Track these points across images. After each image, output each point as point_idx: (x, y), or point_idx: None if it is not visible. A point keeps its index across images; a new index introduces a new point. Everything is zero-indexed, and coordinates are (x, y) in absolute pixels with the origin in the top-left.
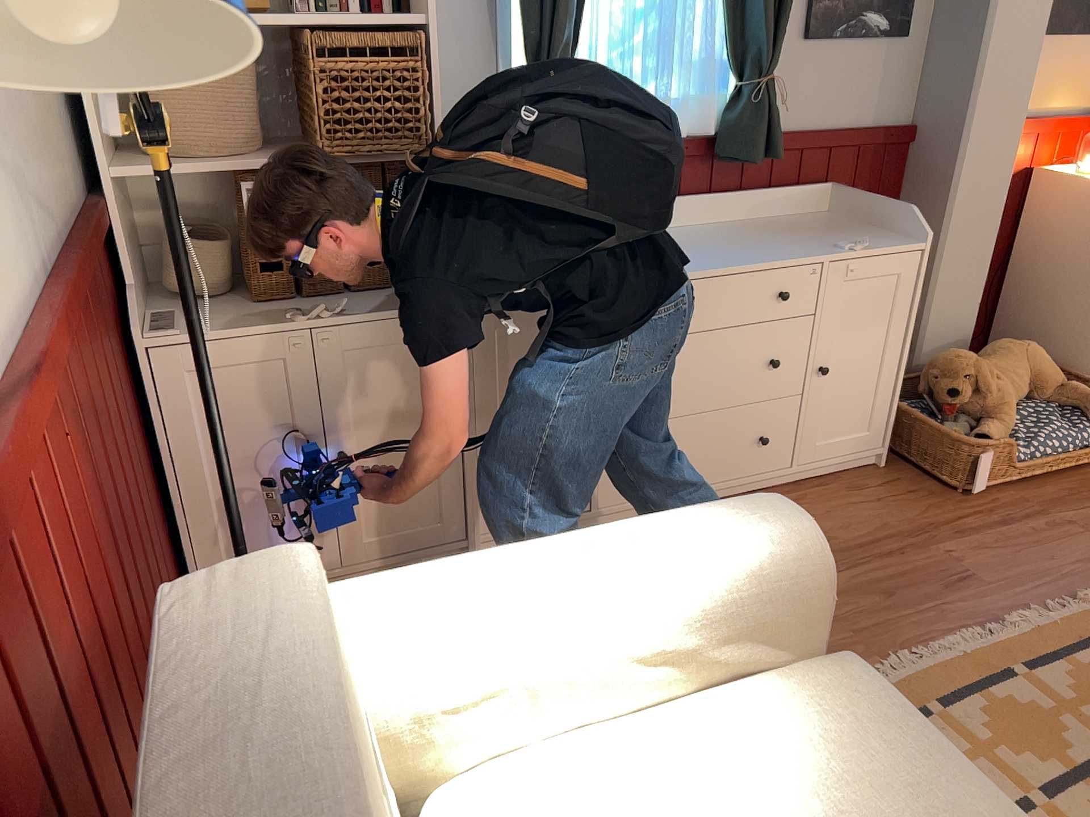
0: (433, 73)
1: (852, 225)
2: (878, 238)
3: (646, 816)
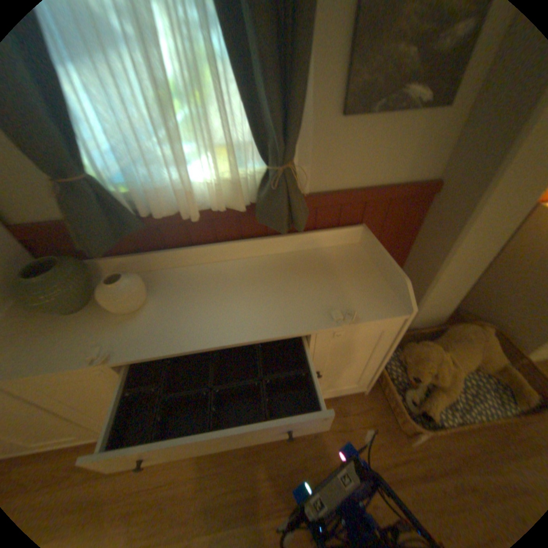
0: None
1: (364, 269)
2: (373, 296)
3: None
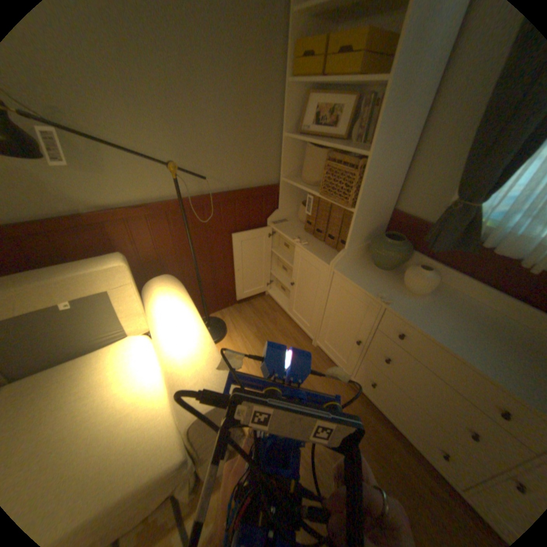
0: (367, 177)
1: None
2: None
3: (121, 384)
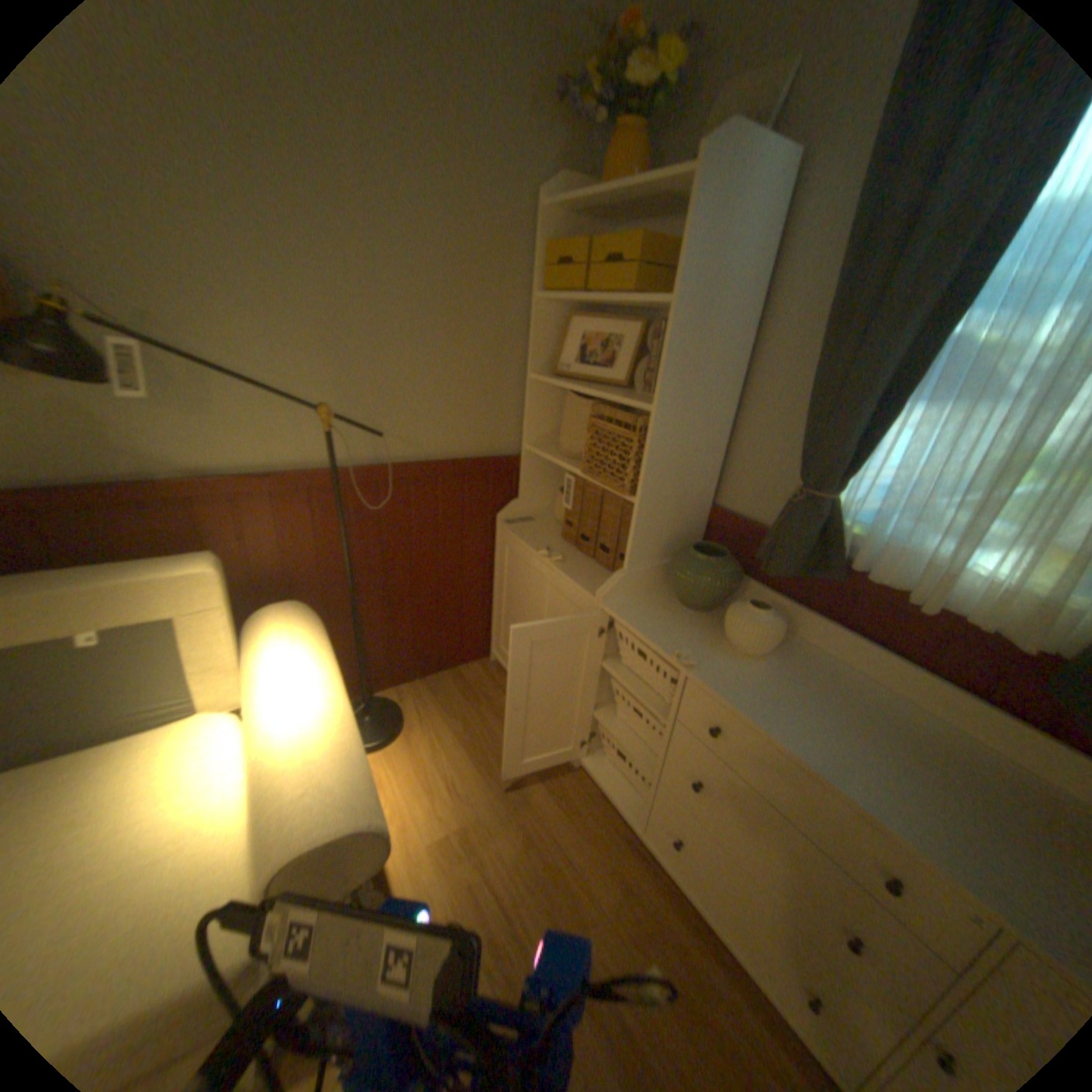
0: (651, 445)
1: None
2: None
3: (160, 804)
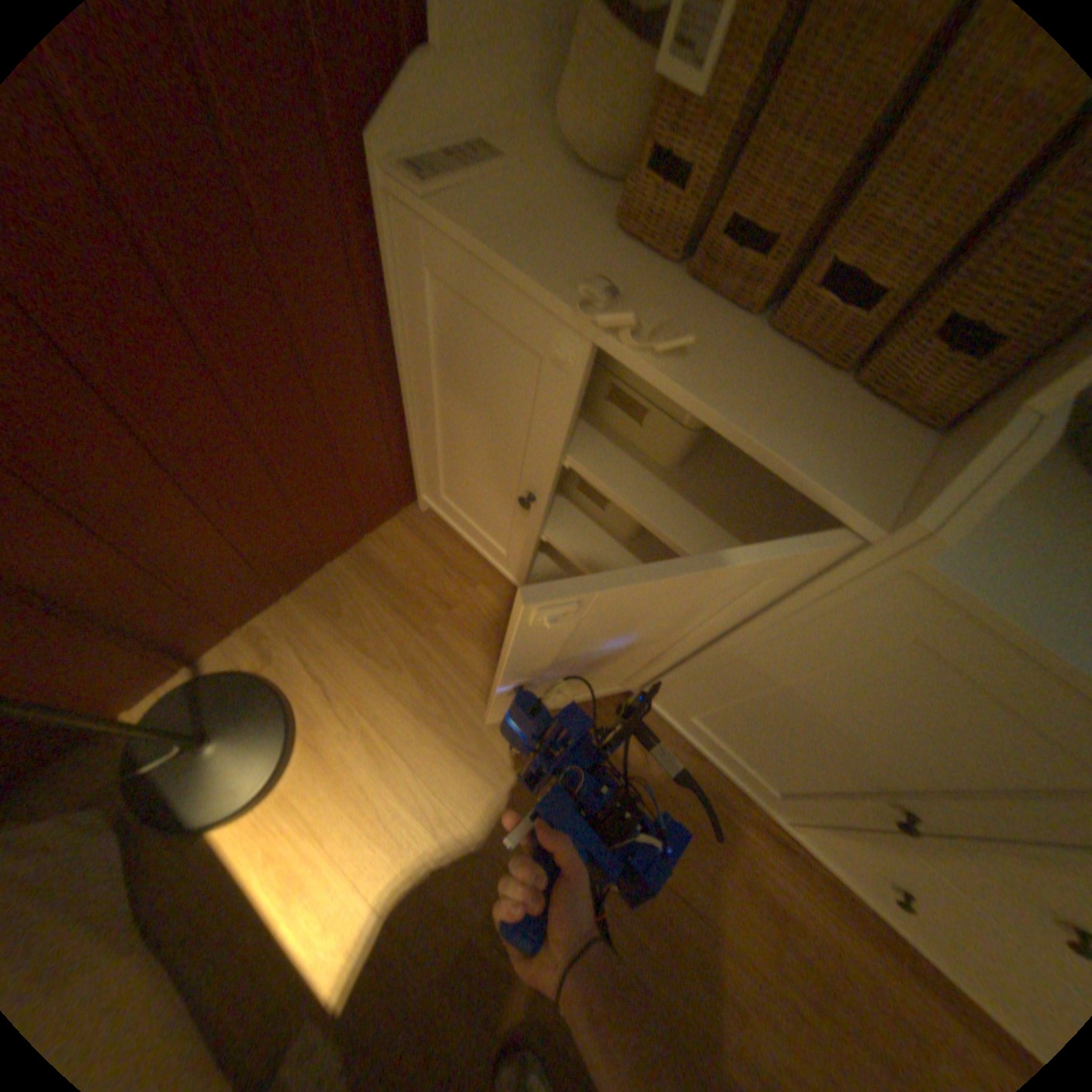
0: None
1: None
2: None
3: None
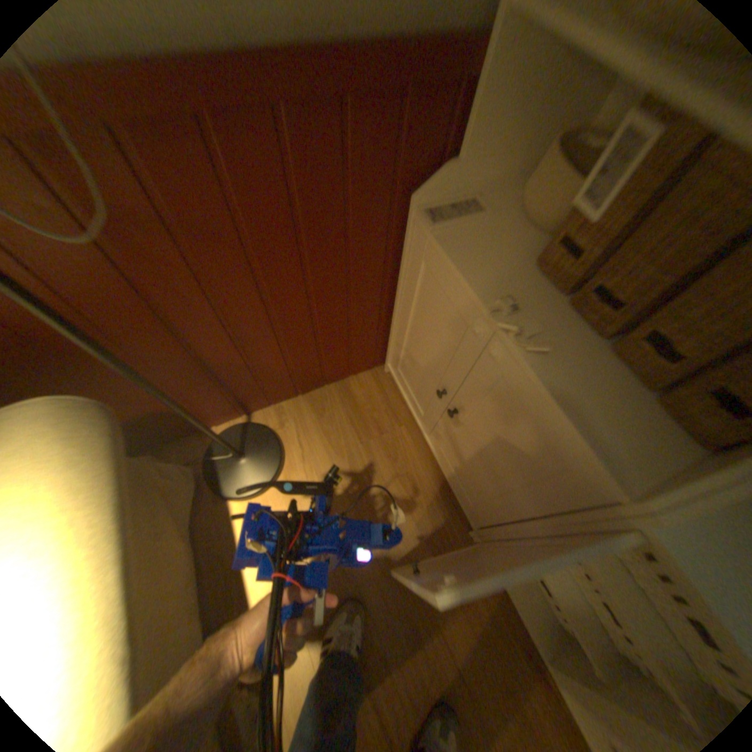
0: None
1: None
2: None
3: None
